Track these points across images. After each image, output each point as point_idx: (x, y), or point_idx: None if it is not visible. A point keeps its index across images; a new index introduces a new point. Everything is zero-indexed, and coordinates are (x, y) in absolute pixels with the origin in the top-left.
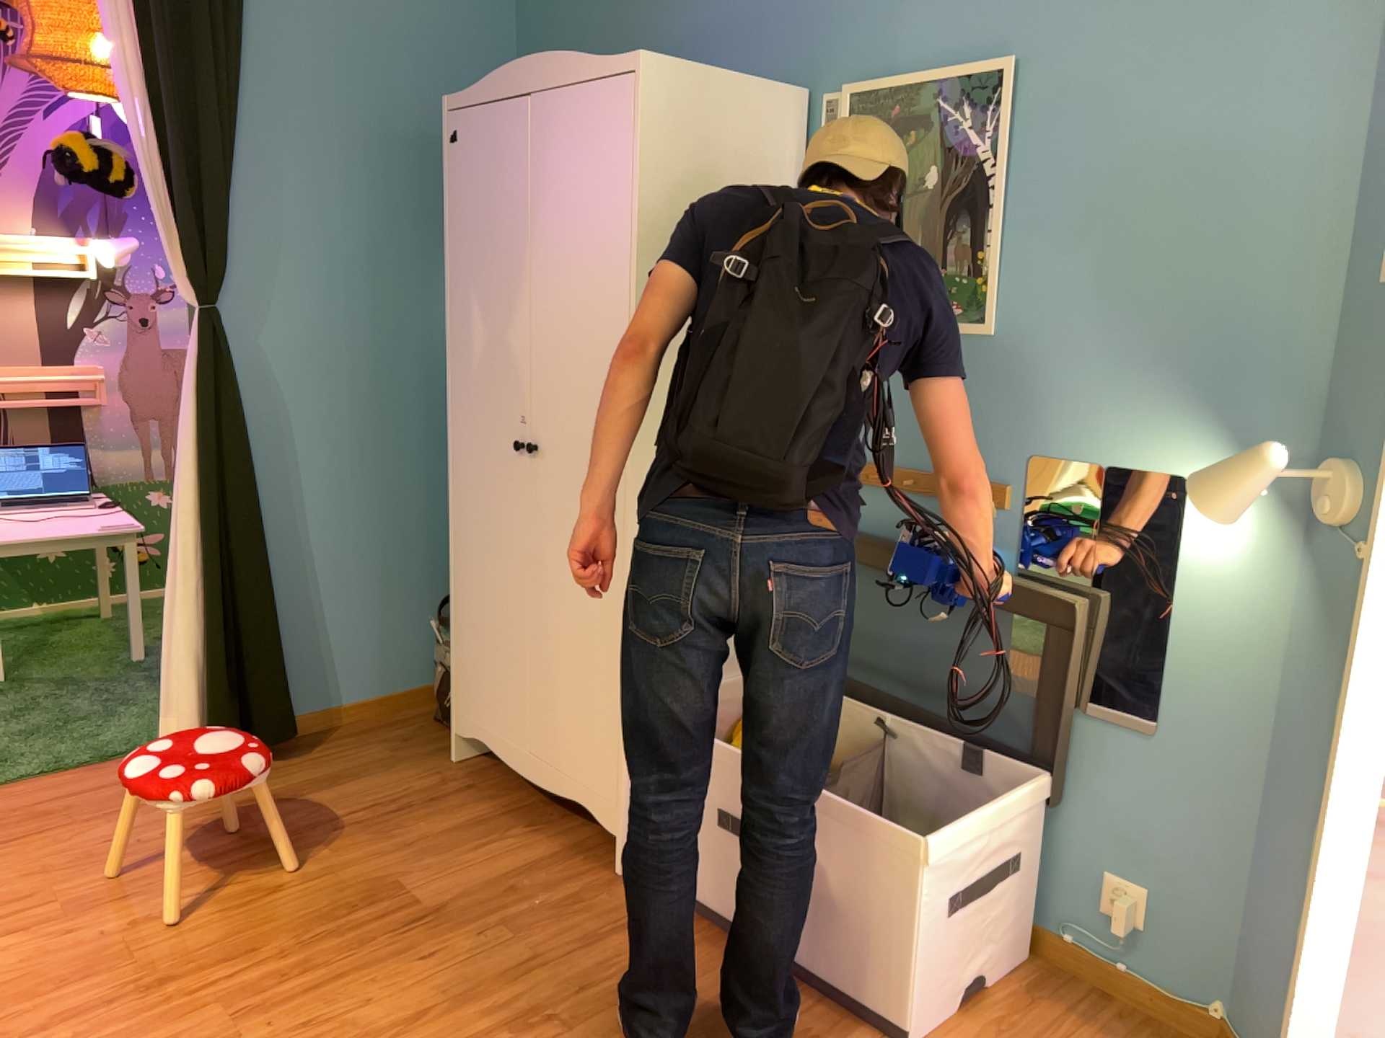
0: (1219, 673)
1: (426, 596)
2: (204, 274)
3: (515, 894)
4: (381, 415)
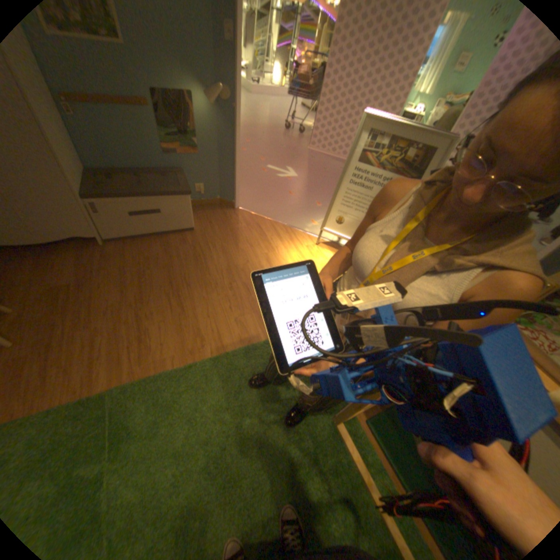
0: (206, 136)
1: None
2: None
3: (87, 265)
4: None
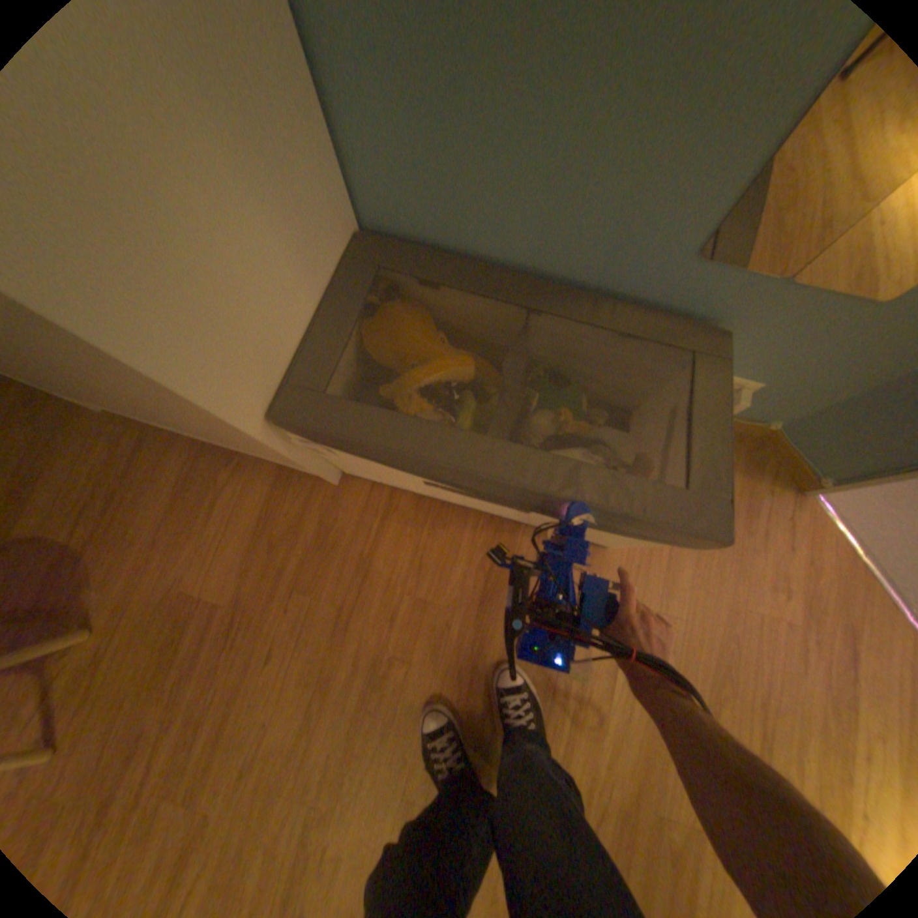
0: None
1: None
2: None
3: (277, 553)
4: None
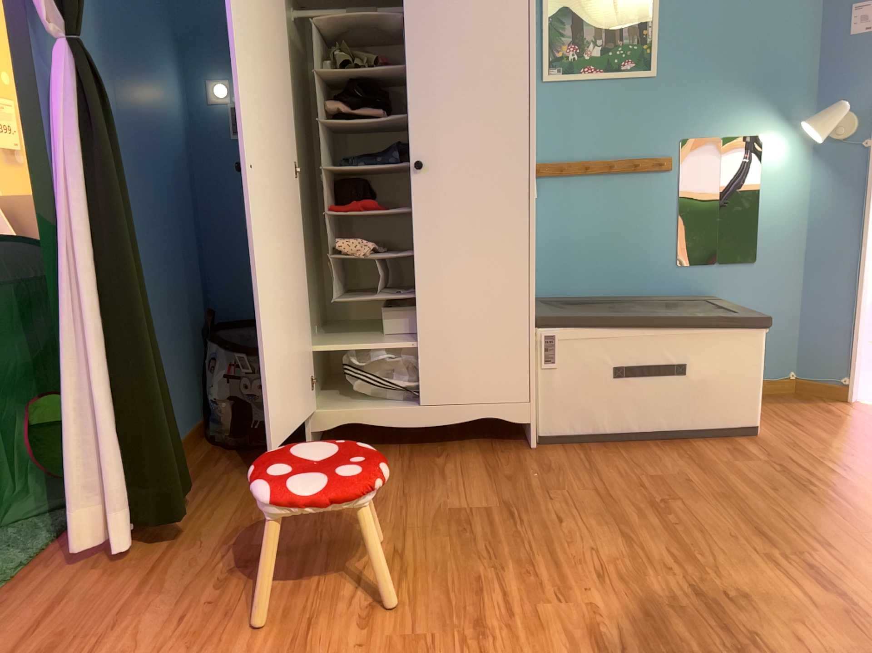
0: (782, 223)
1: (183, 350)
2: (72, 4)
3: (513, 480)
4: (144, 183)
